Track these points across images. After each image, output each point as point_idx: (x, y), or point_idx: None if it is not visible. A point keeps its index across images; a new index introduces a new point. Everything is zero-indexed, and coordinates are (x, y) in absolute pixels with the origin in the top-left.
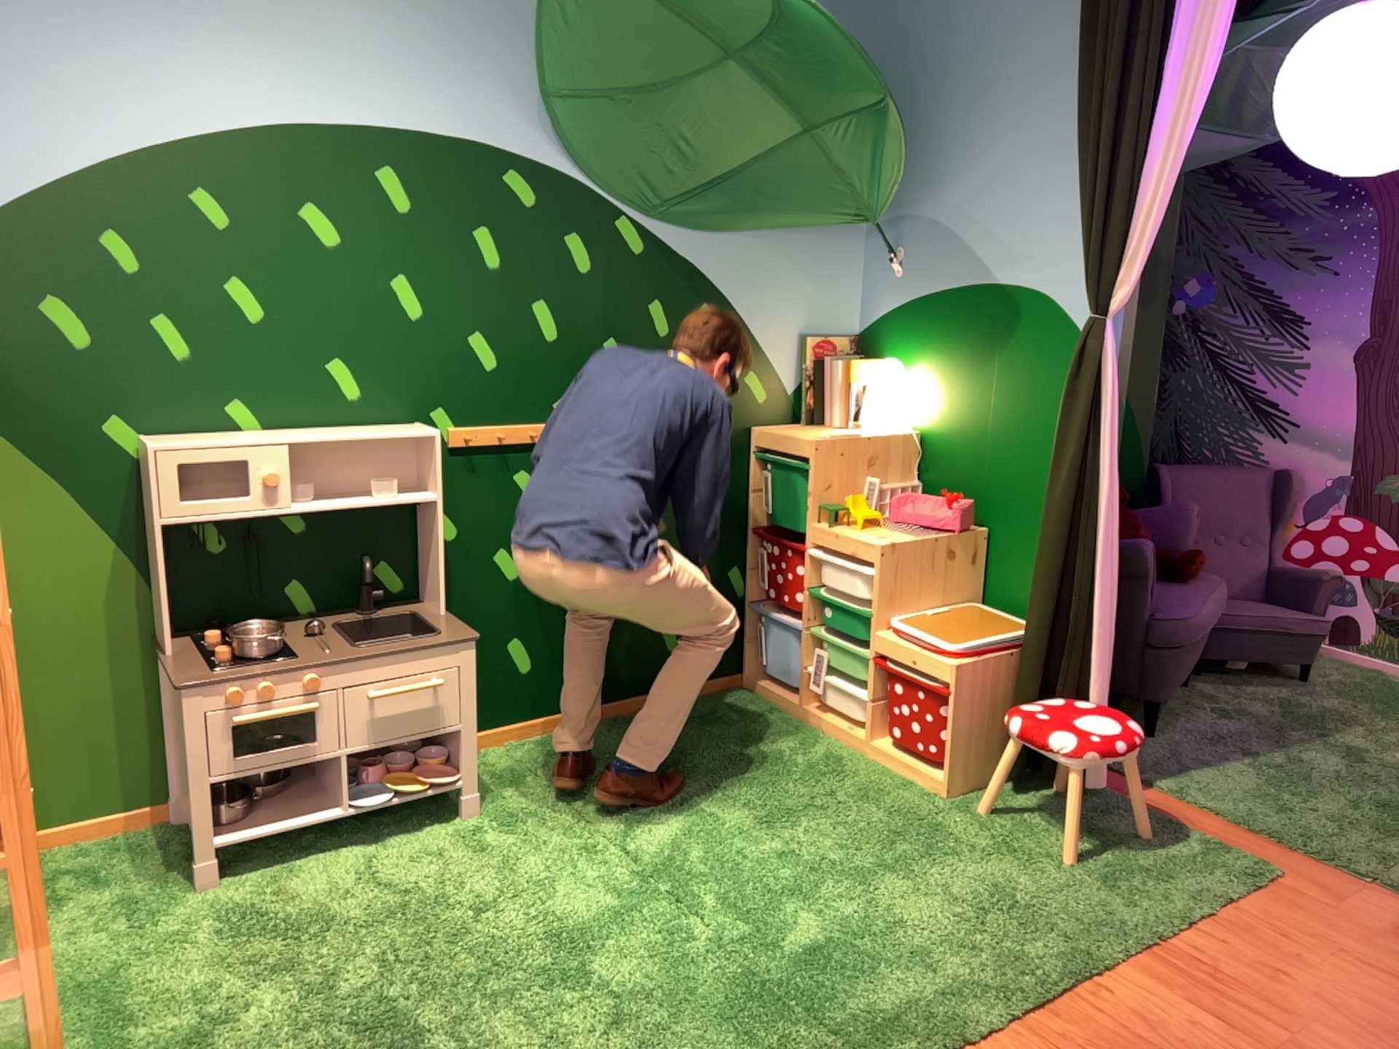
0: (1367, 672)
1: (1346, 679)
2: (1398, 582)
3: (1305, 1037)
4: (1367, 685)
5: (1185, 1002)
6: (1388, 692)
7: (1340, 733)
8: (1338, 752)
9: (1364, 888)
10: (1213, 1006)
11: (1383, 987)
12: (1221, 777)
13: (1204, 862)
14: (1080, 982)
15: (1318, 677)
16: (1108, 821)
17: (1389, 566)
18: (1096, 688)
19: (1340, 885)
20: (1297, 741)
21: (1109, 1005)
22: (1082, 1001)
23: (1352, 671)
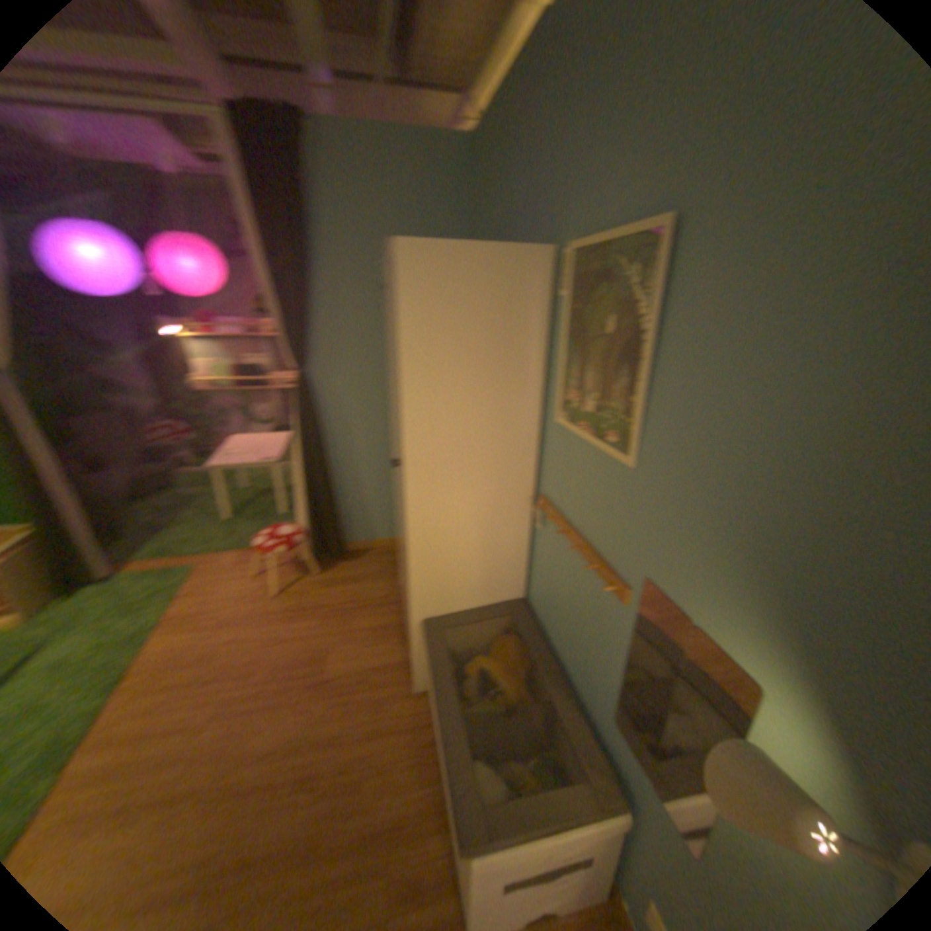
0: (192, 476)
1: (186, 482)
2: (189, 441)
3: (218, 619)
4: (194, 481)
5: (174, 638)
6: (202, 481)
7: (191, 505)
8: (193, 512)
9: (218, 557)
10: (185, 632)
11: (235, 587)
12: (153, 545)
13: (160, 583)
14: (128, 662)
15: (175, 485)
16: (112, 591)
17: (184, 436)
18: (76, 544)
19: (211, 561)
20: (177, 515)
21: (145, 662)
22: (133, 669)
23: (187, 478)
